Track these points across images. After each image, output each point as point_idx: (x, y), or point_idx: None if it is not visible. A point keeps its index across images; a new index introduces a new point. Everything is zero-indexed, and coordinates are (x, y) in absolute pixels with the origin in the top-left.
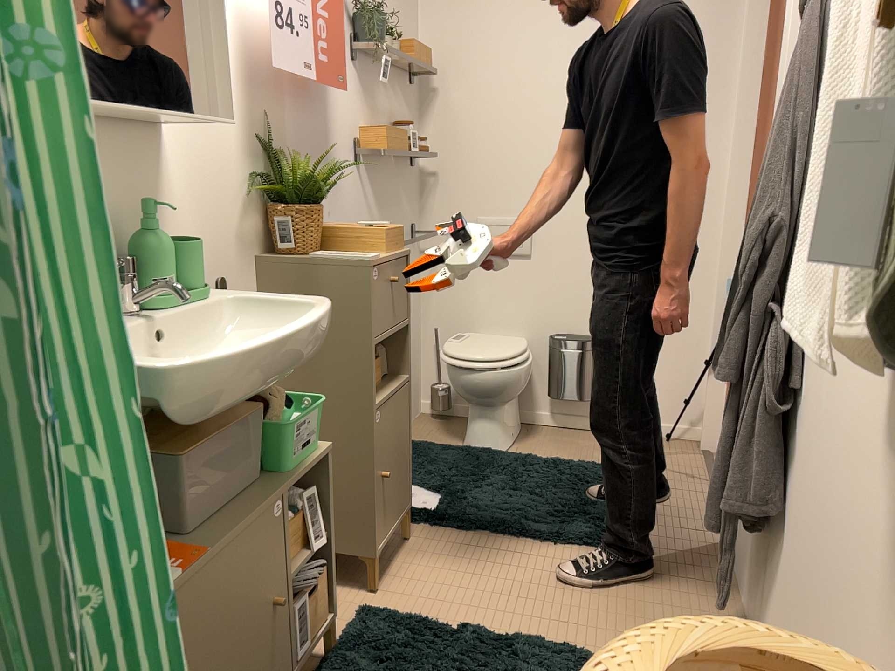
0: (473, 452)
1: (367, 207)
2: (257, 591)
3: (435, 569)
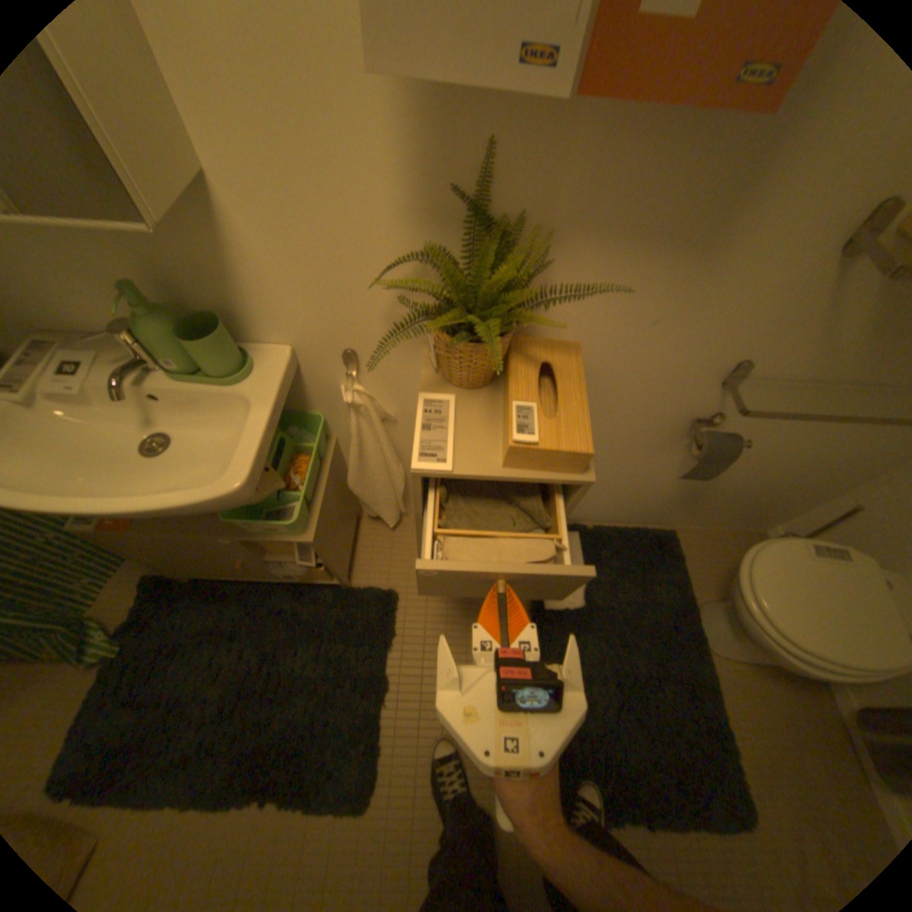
0: (689, 617)
1: (819, 320)
2: (205, 555)
3: (461, 632)
